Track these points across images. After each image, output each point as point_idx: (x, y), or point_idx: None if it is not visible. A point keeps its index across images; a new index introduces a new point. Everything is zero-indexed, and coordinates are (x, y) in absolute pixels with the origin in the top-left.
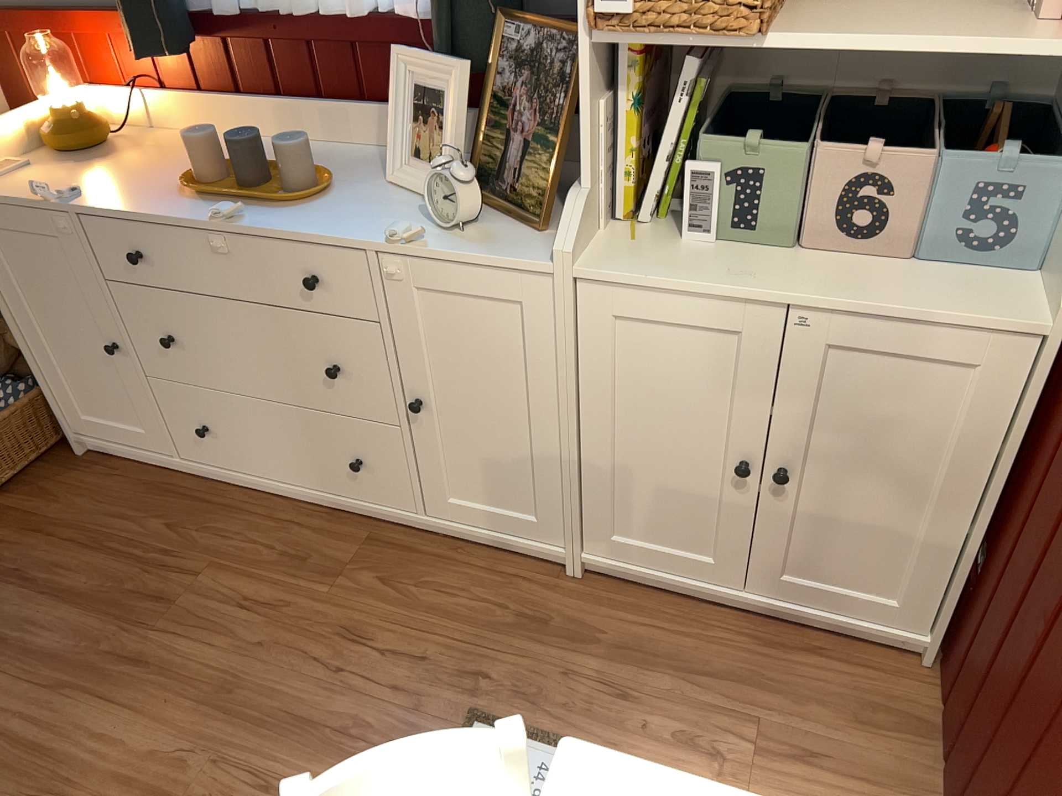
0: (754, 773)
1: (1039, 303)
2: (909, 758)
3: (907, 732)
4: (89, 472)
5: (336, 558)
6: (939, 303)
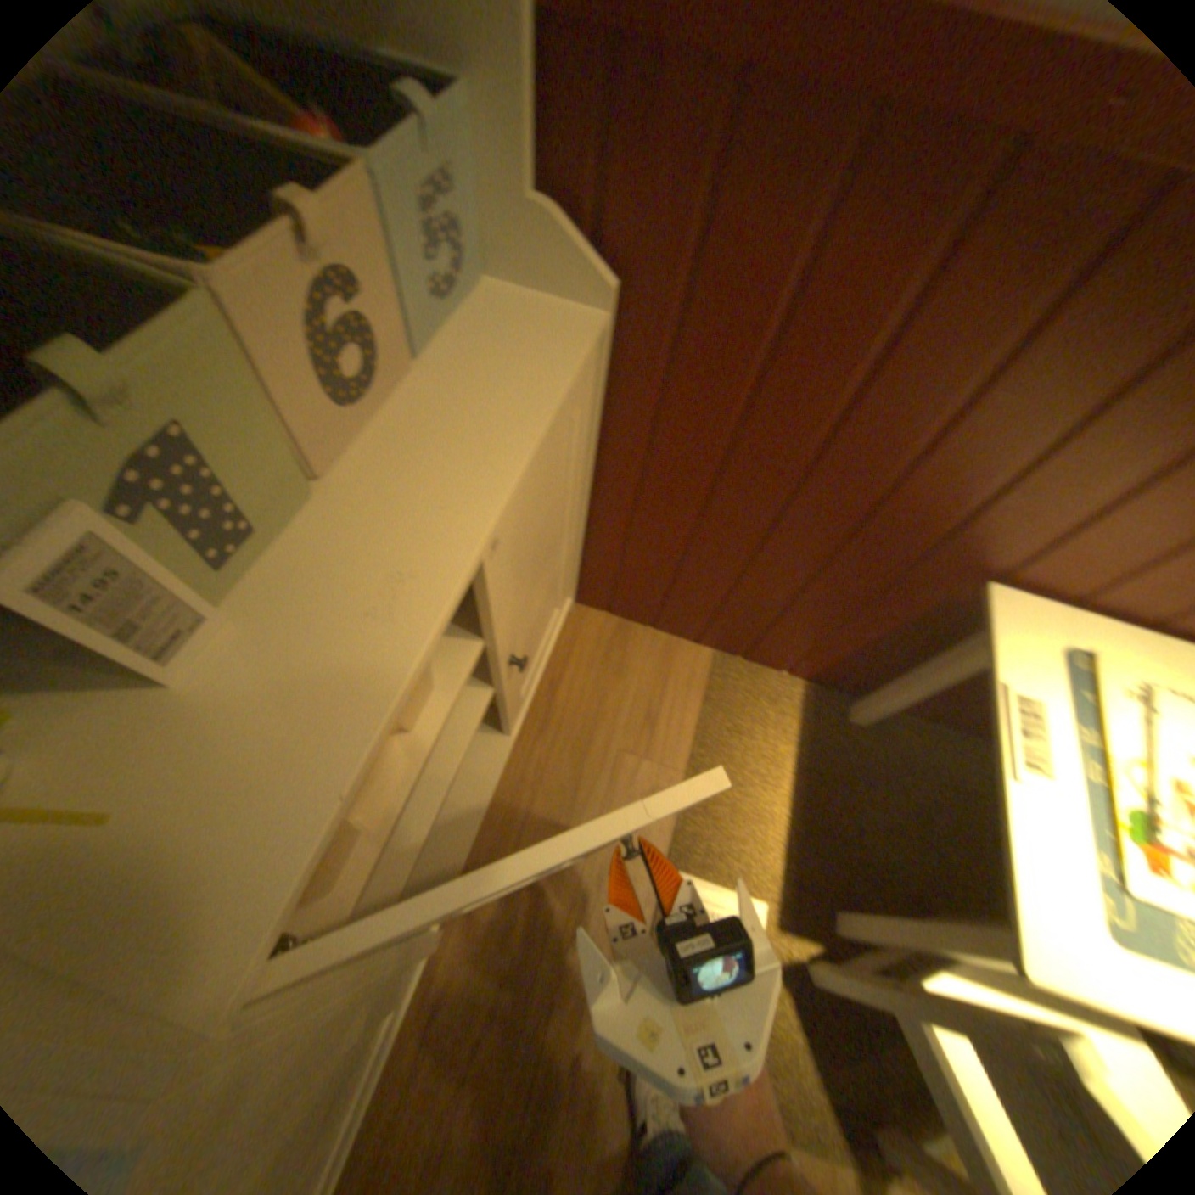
0: (673, 764)
1: (566, 293)
2: (653, 647)
3: (632, 641)
4: None
5: None
6: (538, 371)
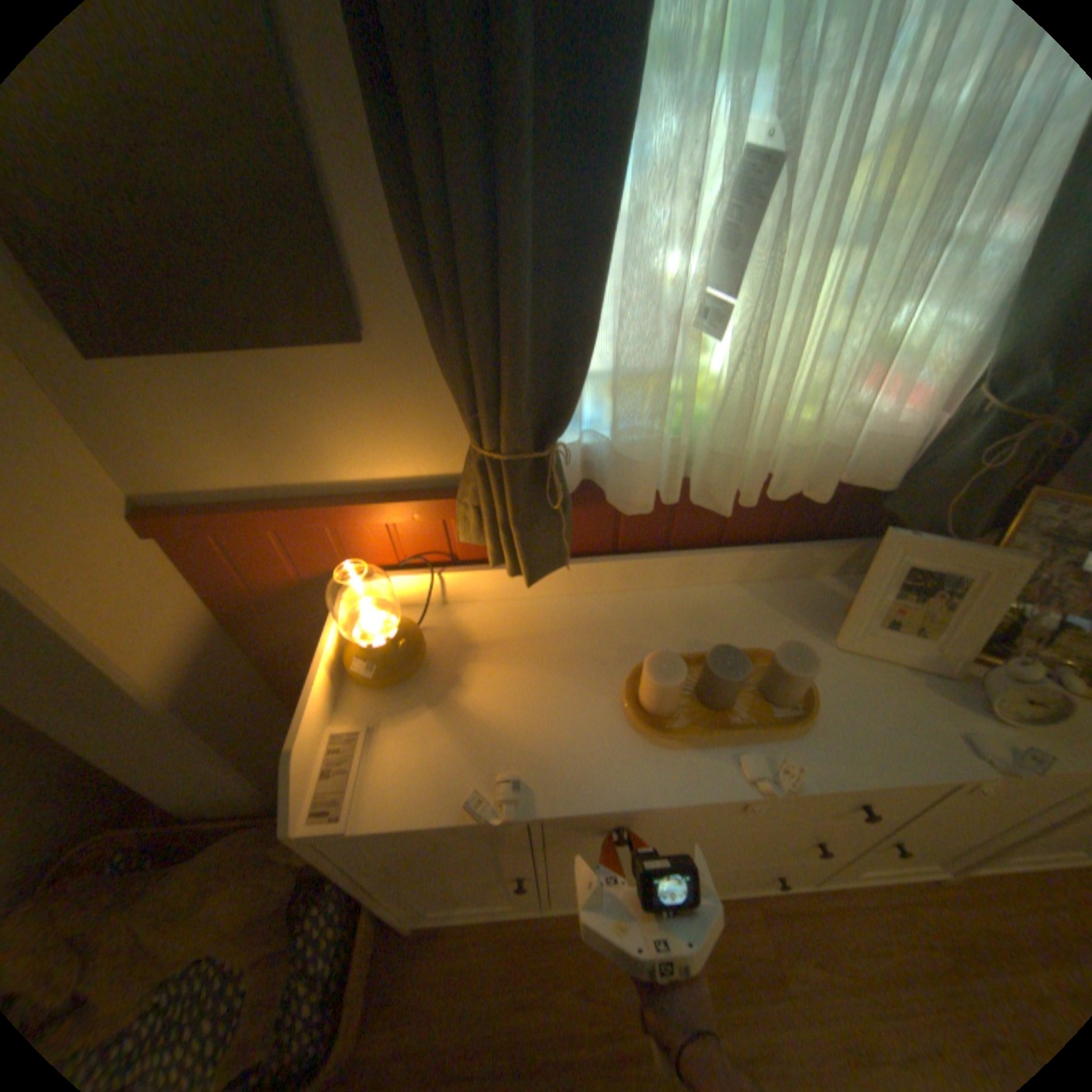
0: None
1: None
2: None
3: None
4: (428, 962)
5: (763, 964)
6: None
